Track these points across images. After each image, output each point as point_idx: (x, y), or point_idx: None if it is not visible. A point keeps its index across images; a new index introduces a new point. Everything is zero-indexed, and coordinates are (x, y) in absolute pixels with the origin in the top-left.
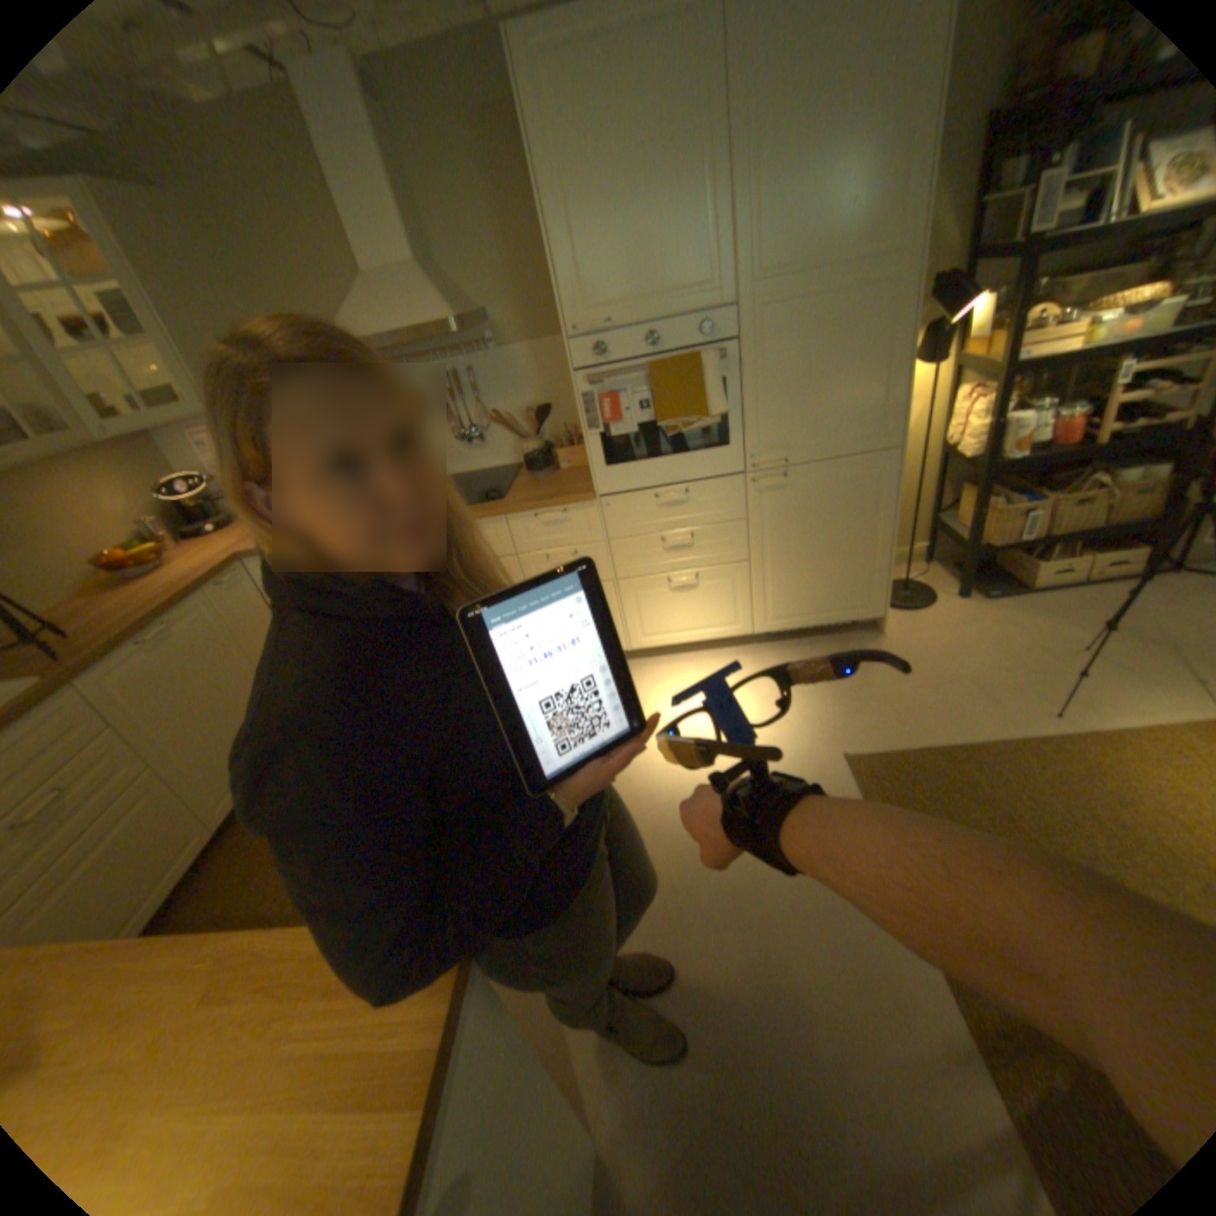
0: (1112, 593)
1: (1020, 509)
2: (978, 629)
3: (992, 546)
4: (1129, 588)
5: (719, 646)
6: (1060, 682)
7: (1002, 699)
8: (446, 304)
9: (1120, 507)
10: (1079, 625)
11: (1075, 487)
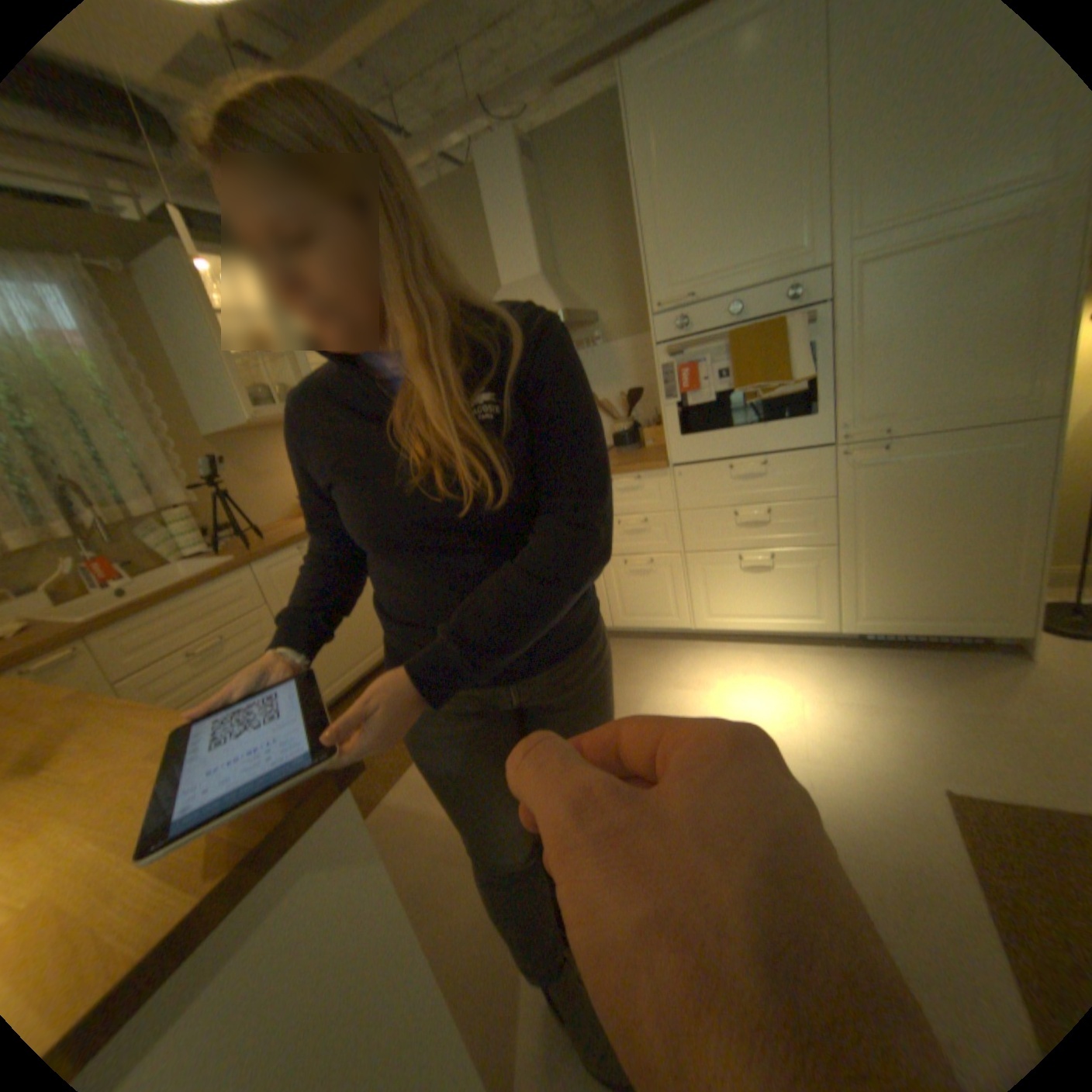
0: None
1: None
2: None
3: None
4: None
5: (801, 642)
6: None
7: None
8: (567, 306)
9: None
10: None
11: None
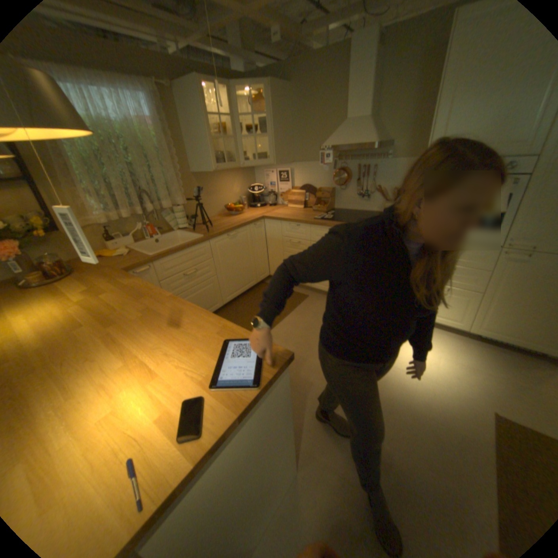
0: None
1: None
2: None
3: None
4: None
5: (447, 330)
6: None
7: None
8: (377, 135)
9: None
10: None
11: None
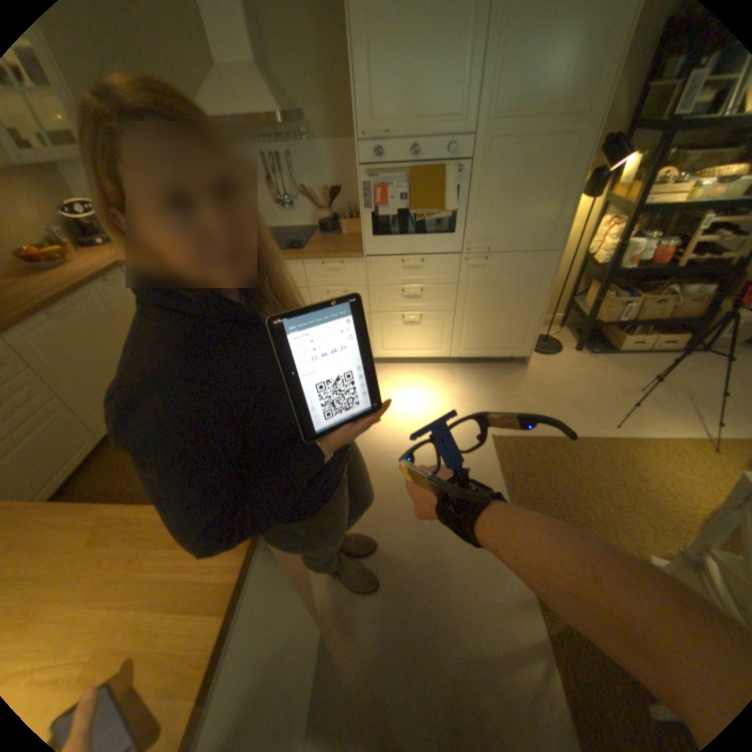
0: (663, 359)
1: (623, 301)
2: (583, 371)
3: (601, 321)
4: (673, 357)
5: (428, 362)
6: (622, 407)
7: (588, 413)
8: (275, 100)
9: (681, 308)
10: (640, 376)
11: (658, 292)
